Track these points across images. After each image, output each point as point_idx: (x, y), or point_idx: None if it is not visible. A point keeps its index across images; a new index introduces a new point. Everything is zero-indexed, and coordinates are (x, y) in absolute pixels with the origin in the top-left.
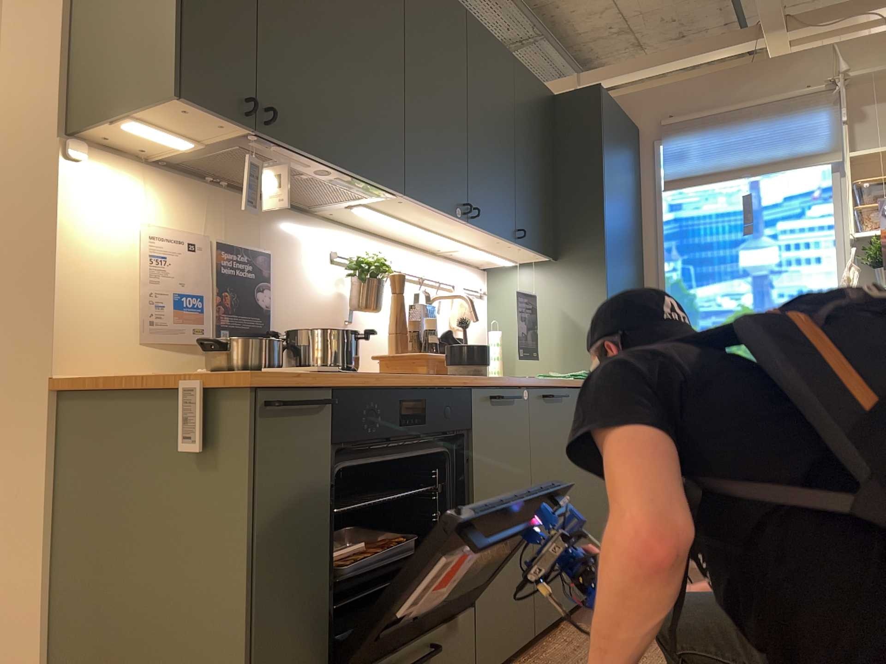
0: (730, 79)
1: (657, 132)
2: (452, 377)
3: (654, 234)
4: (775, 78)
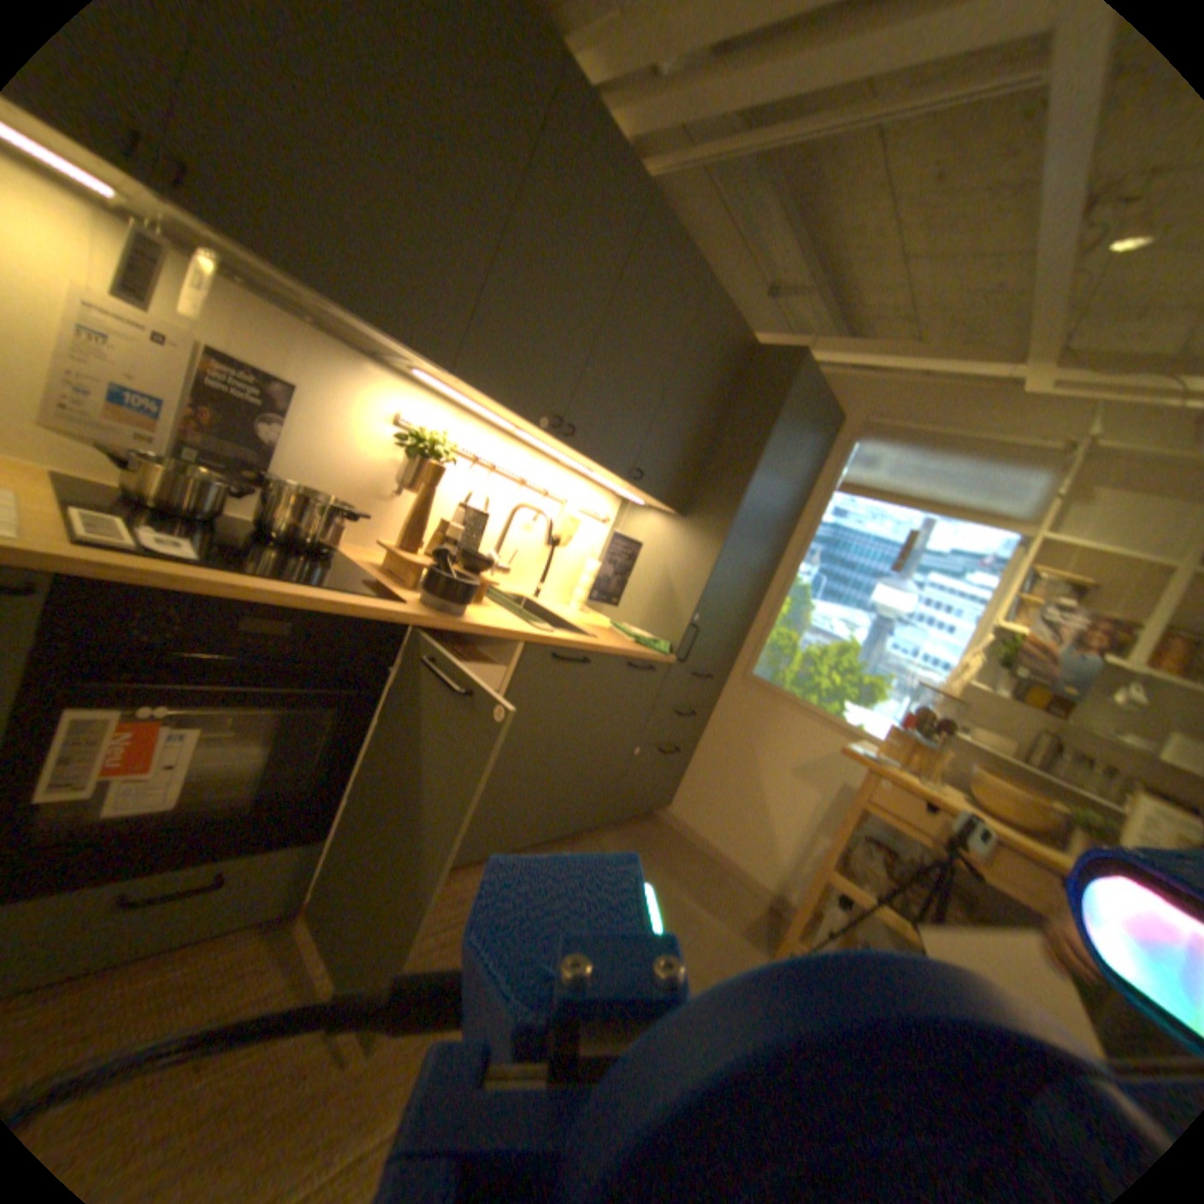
0: (966, 392)
1: (861, 422)
2: (409, 599)
3: (805, 526)
4: (1016, 409)
